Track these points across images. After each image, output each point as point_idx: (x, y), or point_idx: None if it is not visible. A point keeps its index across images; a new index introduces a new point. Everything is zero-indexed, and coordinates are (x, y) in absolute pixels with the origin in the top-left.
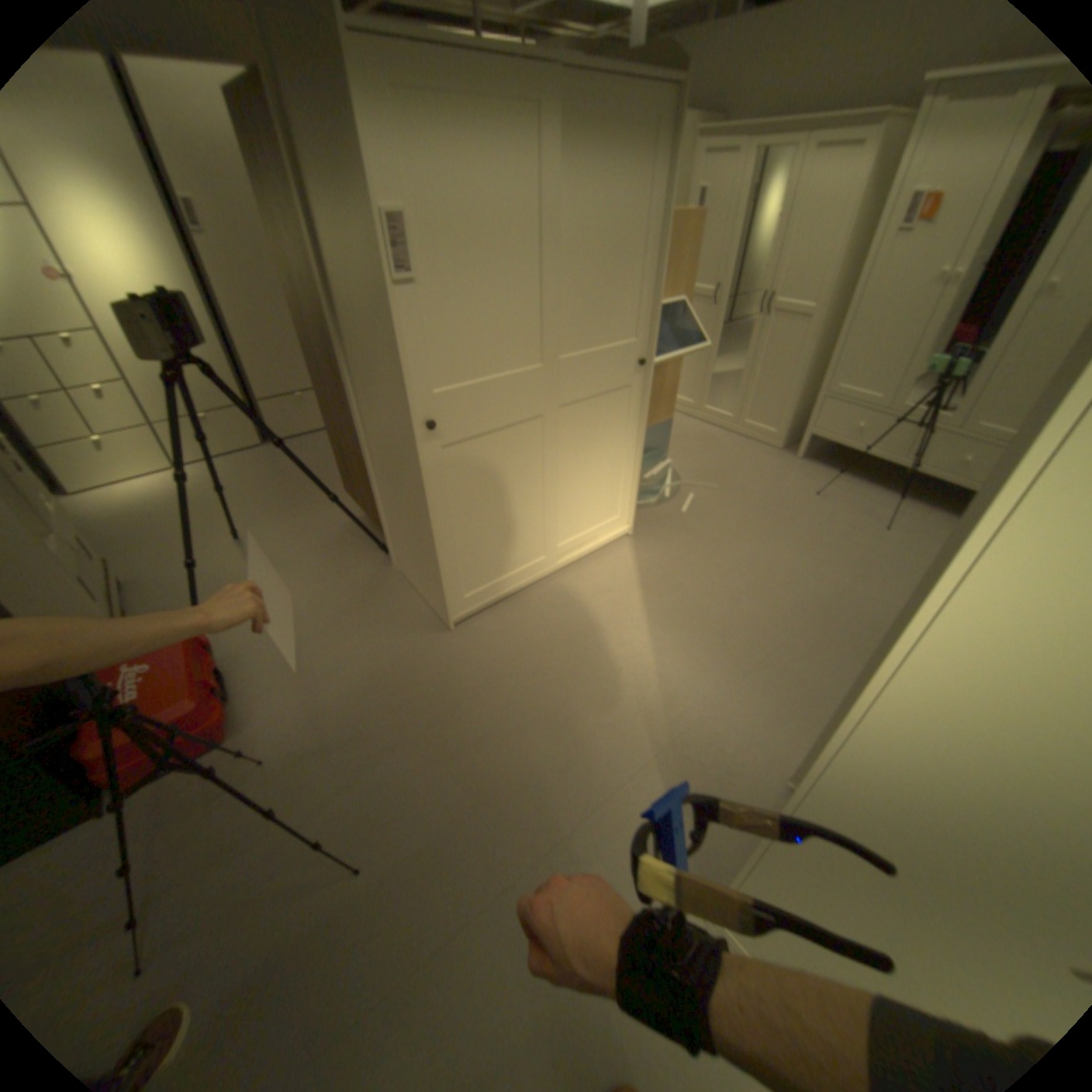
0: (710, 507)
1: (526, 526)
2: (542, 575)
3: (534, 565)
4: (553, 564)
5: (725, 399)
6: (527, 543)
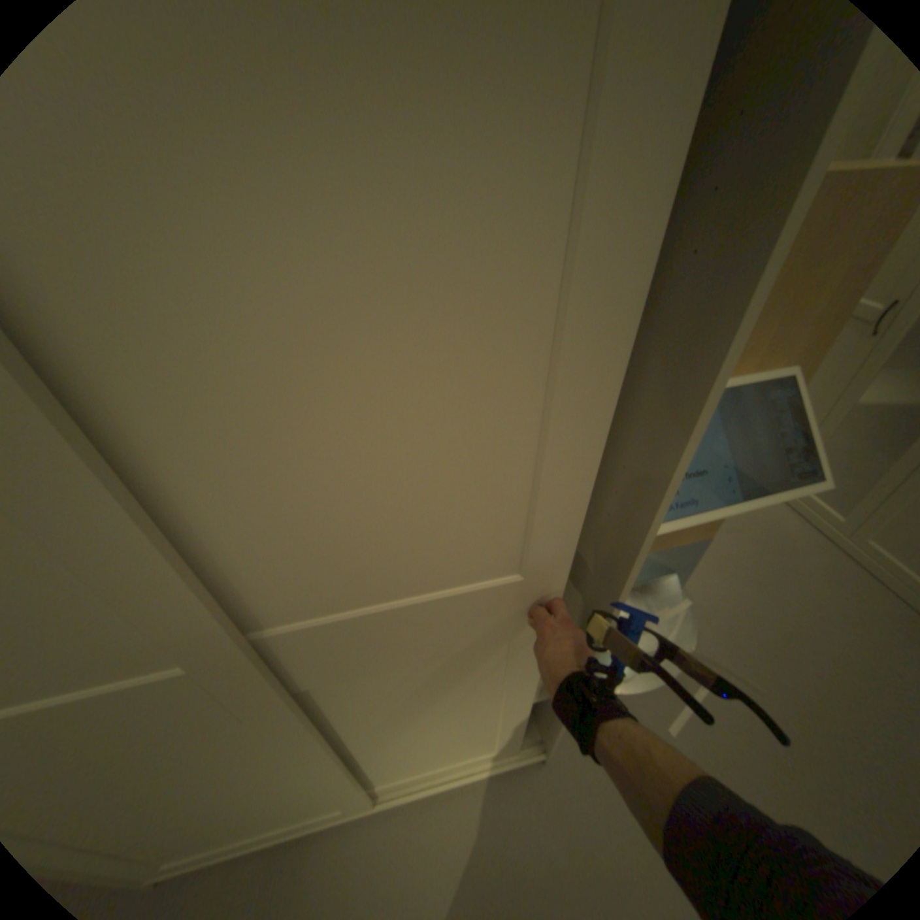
0: (732, 737)
1: (269, 806)
2: (338, 825)
3: (313, 823)
4: (361, 814)
5: (840, 457)
6: (283, 814)
